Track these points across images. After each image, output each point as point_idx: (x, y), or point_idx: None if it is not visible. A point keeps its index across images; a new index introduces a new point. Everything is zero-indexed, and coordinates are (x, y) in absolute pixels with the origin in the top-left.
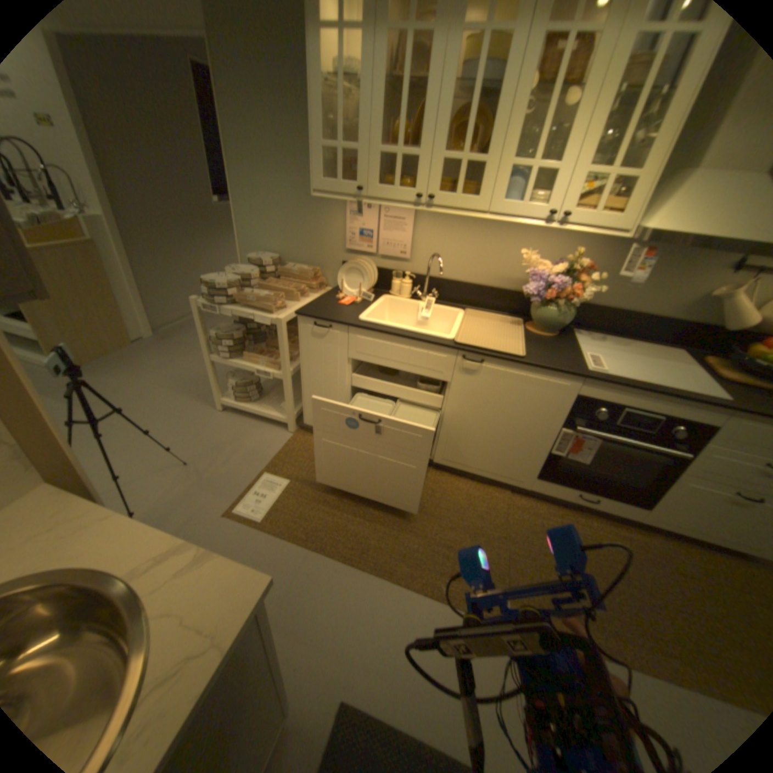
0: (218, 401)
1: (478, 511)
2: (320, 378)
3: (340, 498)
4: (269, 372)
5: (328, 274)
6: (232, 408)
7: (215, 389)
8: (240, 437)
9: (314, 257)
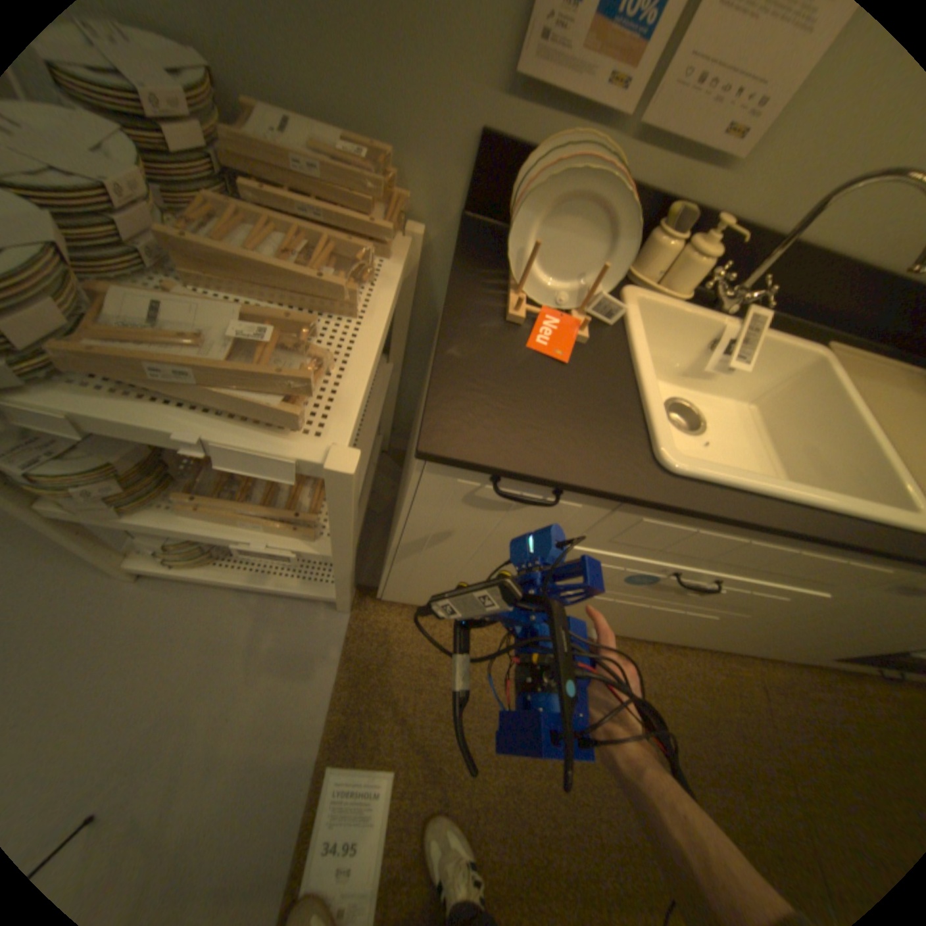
0: (112, 570)
1: (733, 721)
2: (454, 563)
3: (509, 782)
4: (280, 549)
5: (415, 165)
6: (163, 578)
7: (92, 557)
8: (215, 656)
9: (363, 79)
